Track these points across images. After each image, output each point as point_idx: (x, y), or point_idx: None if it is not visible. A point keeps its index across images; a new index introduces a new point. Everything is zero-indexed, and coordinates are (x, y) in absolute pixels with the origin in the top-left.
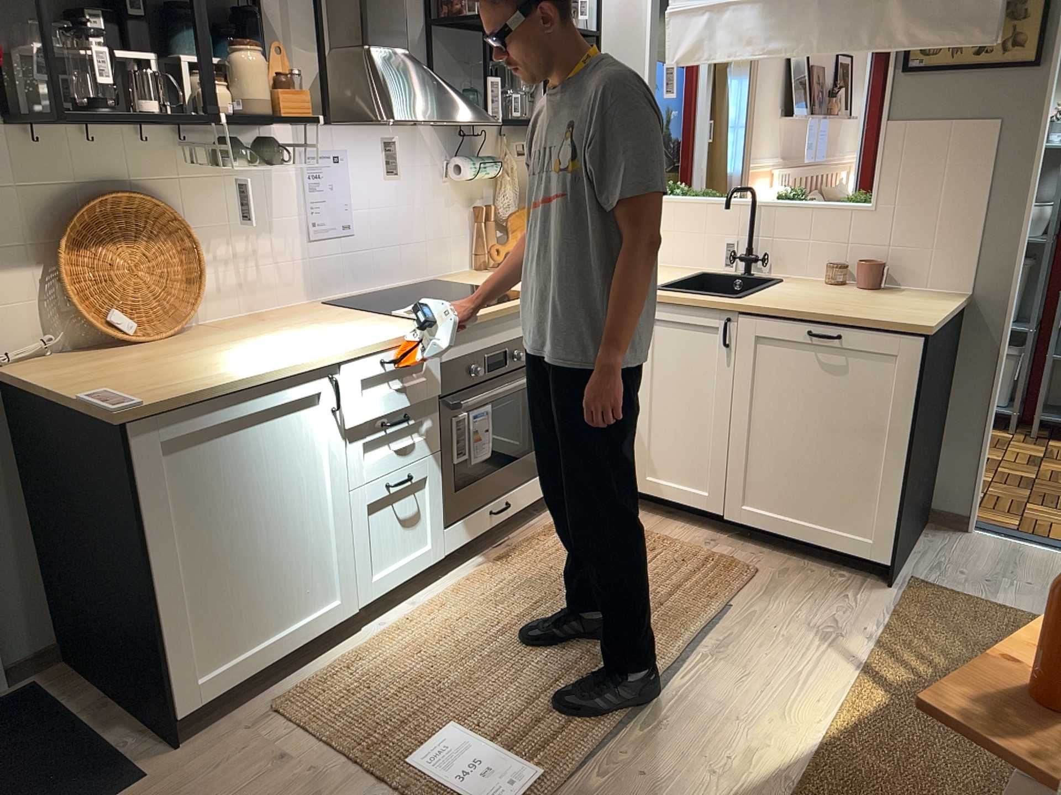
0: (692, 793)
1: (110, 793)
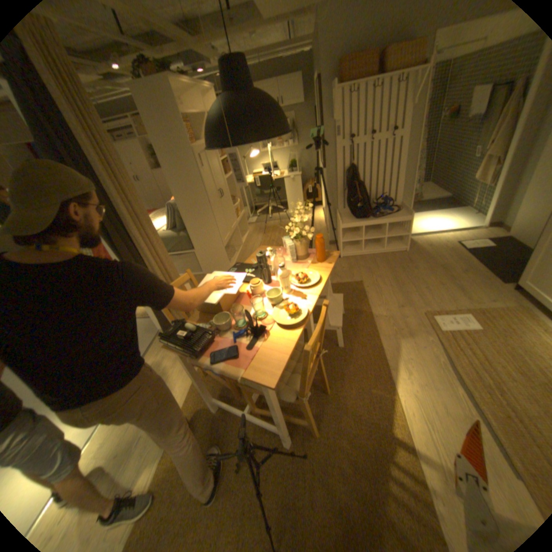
0: (409, 350)
1: (500, 278)
